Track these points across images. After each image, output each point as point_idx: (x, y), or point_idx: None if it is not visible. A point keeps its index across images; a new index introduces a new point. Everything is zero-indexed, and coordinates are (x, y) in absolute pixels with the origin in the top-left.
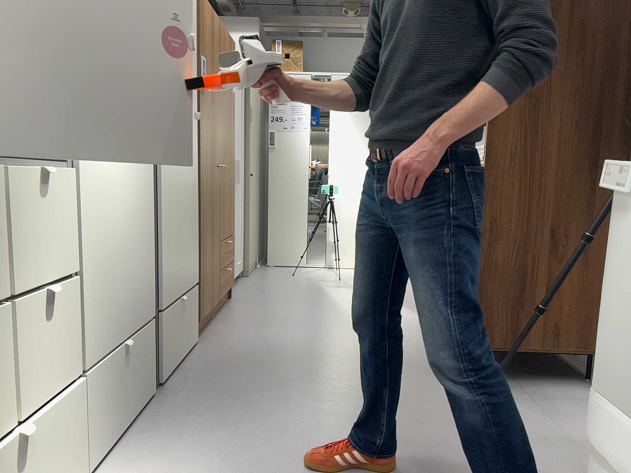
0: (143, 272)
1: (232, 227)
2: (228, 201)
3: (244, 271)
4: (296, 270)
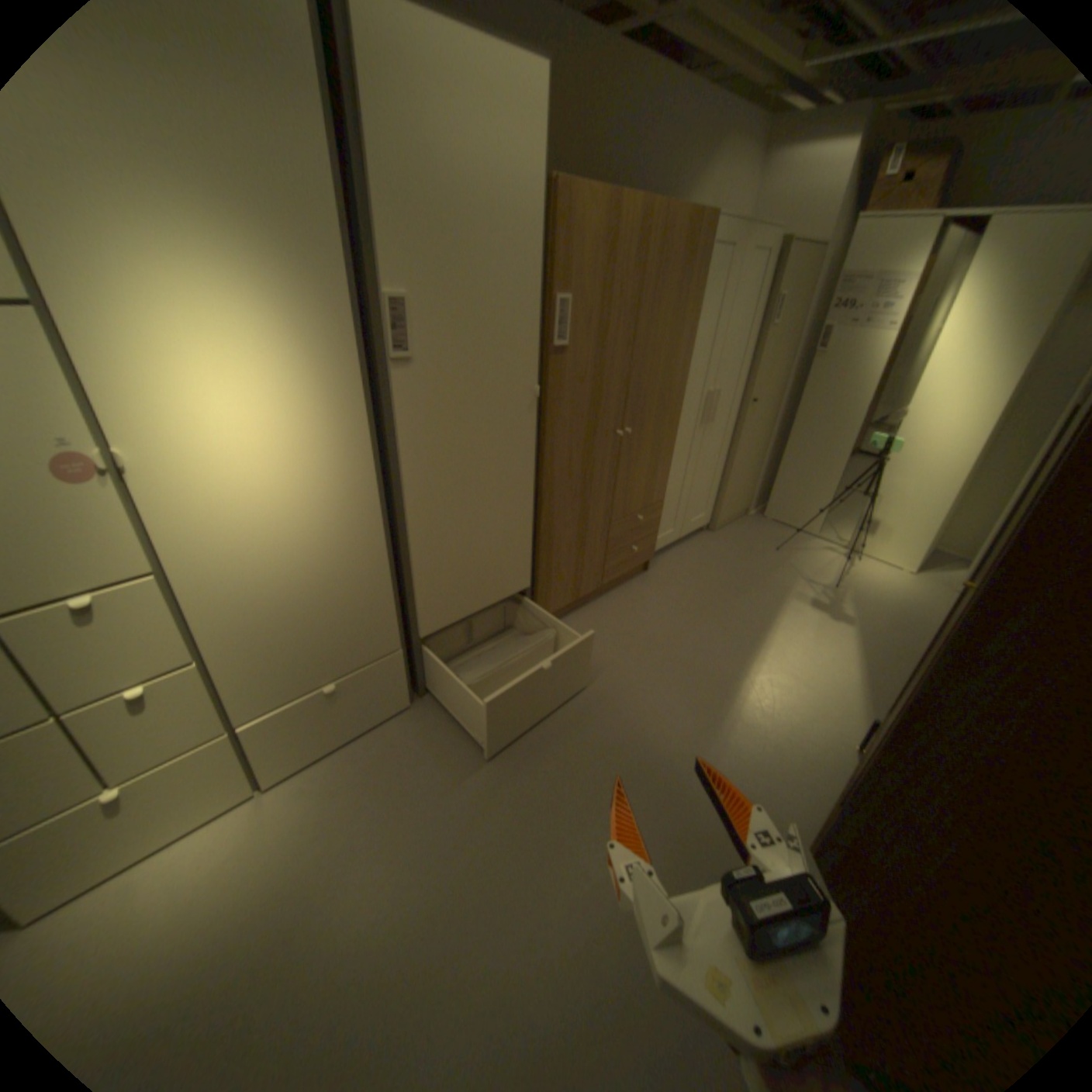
0: (368, 616)
1: (658, 495)
2: (648, 468)
3: (712, 524)
4: (796, 538)
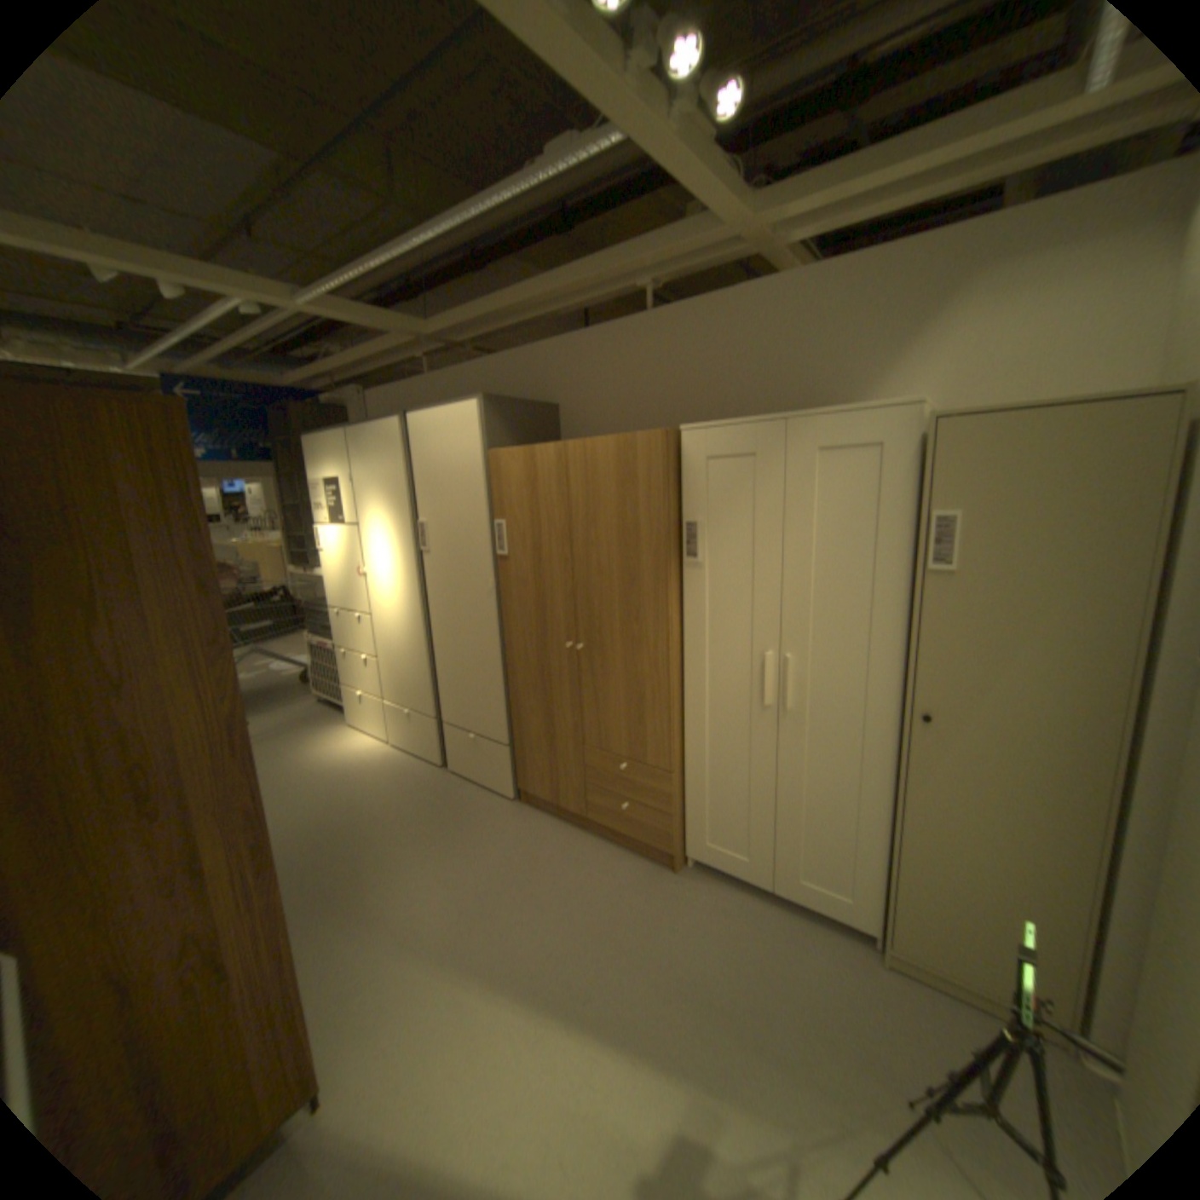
0: (421, 684)
1: (657, 757)
2: (627, 707)
3: (888, 948)
4: None
